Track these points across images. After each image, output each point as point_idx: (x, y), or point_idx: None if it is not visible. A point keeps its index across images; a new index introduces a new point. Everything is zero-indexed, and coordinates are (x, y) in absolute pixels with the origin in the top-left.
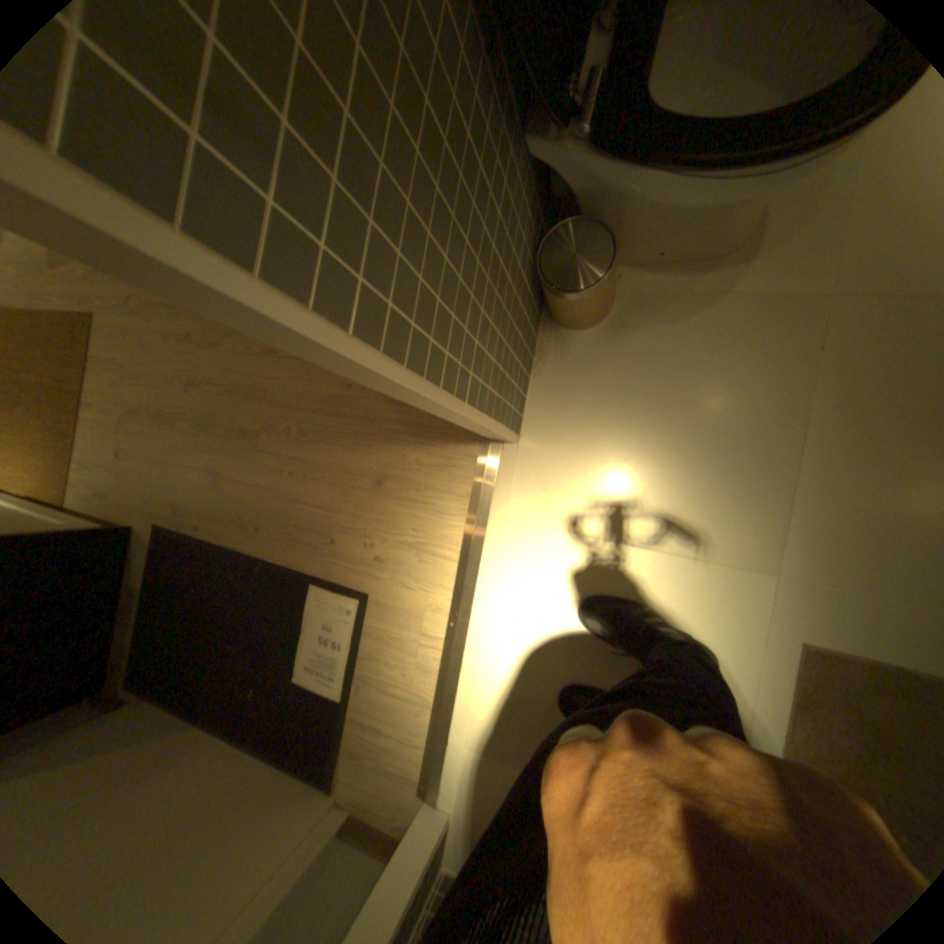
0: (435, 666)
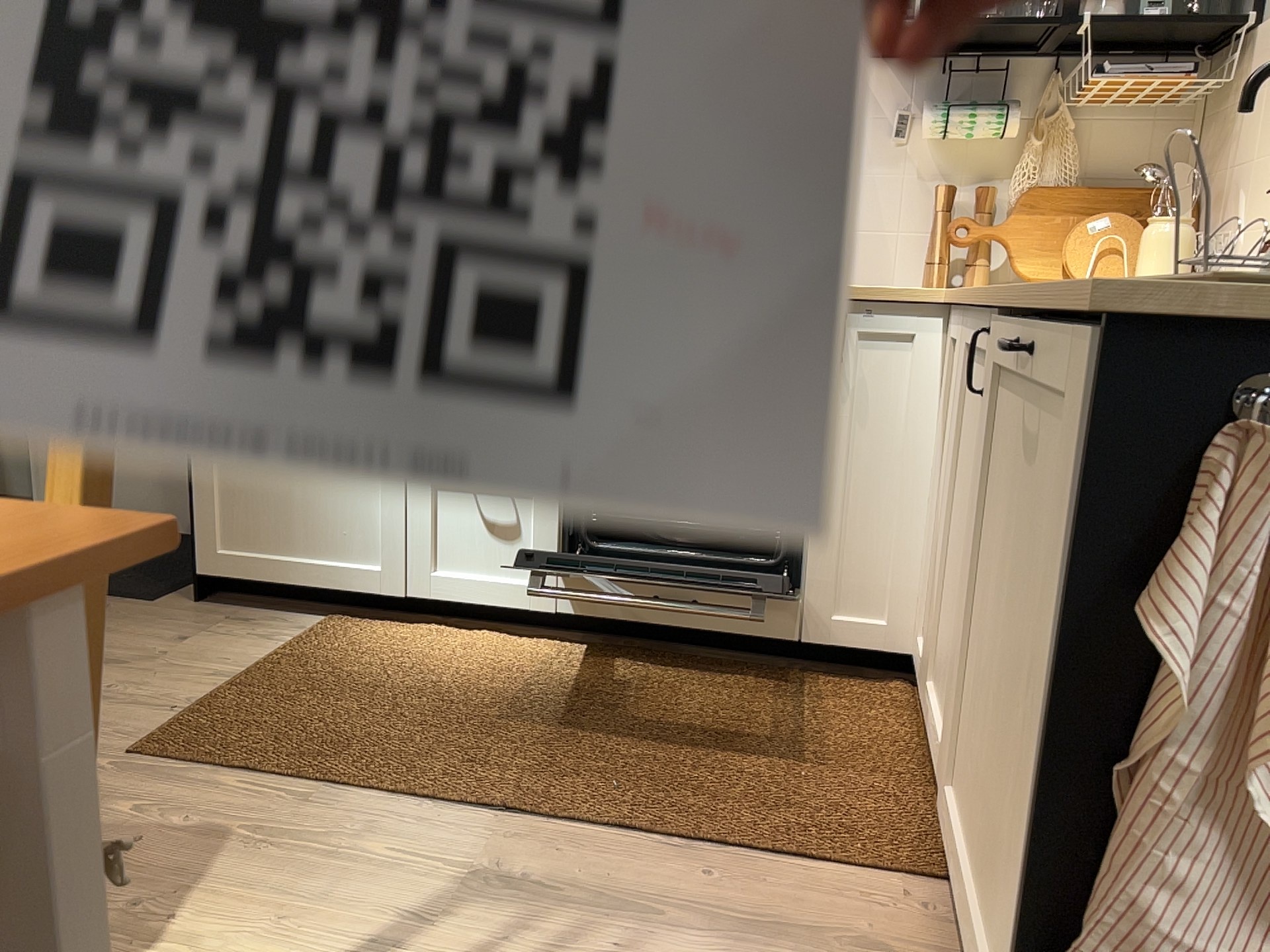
0: None
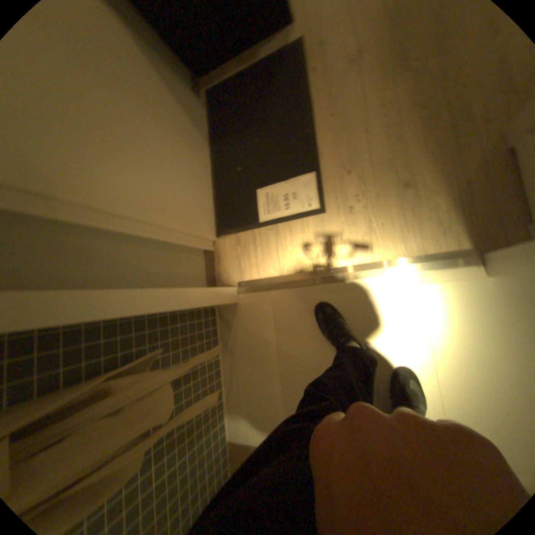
0: (302, 269)
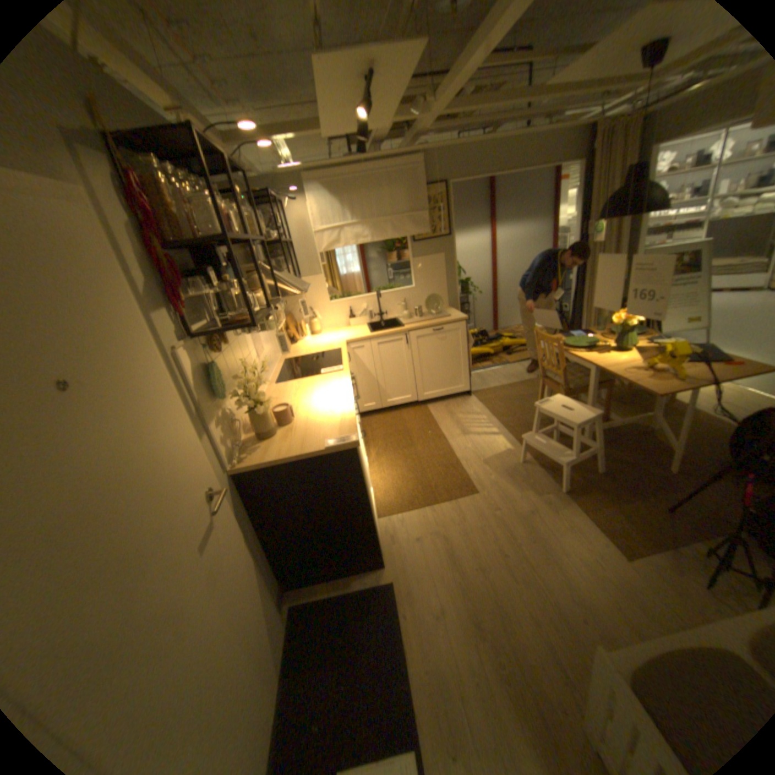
0: None
